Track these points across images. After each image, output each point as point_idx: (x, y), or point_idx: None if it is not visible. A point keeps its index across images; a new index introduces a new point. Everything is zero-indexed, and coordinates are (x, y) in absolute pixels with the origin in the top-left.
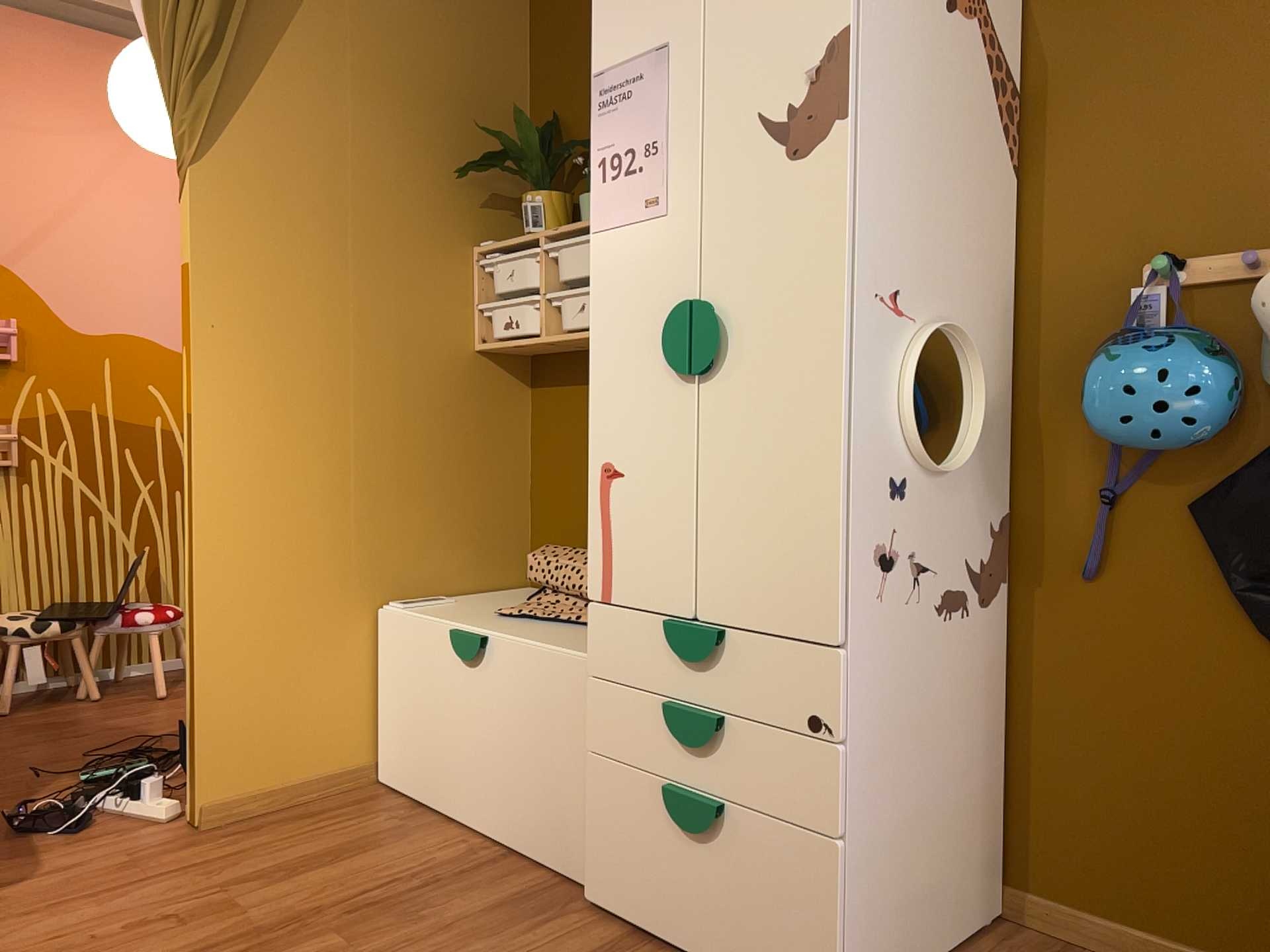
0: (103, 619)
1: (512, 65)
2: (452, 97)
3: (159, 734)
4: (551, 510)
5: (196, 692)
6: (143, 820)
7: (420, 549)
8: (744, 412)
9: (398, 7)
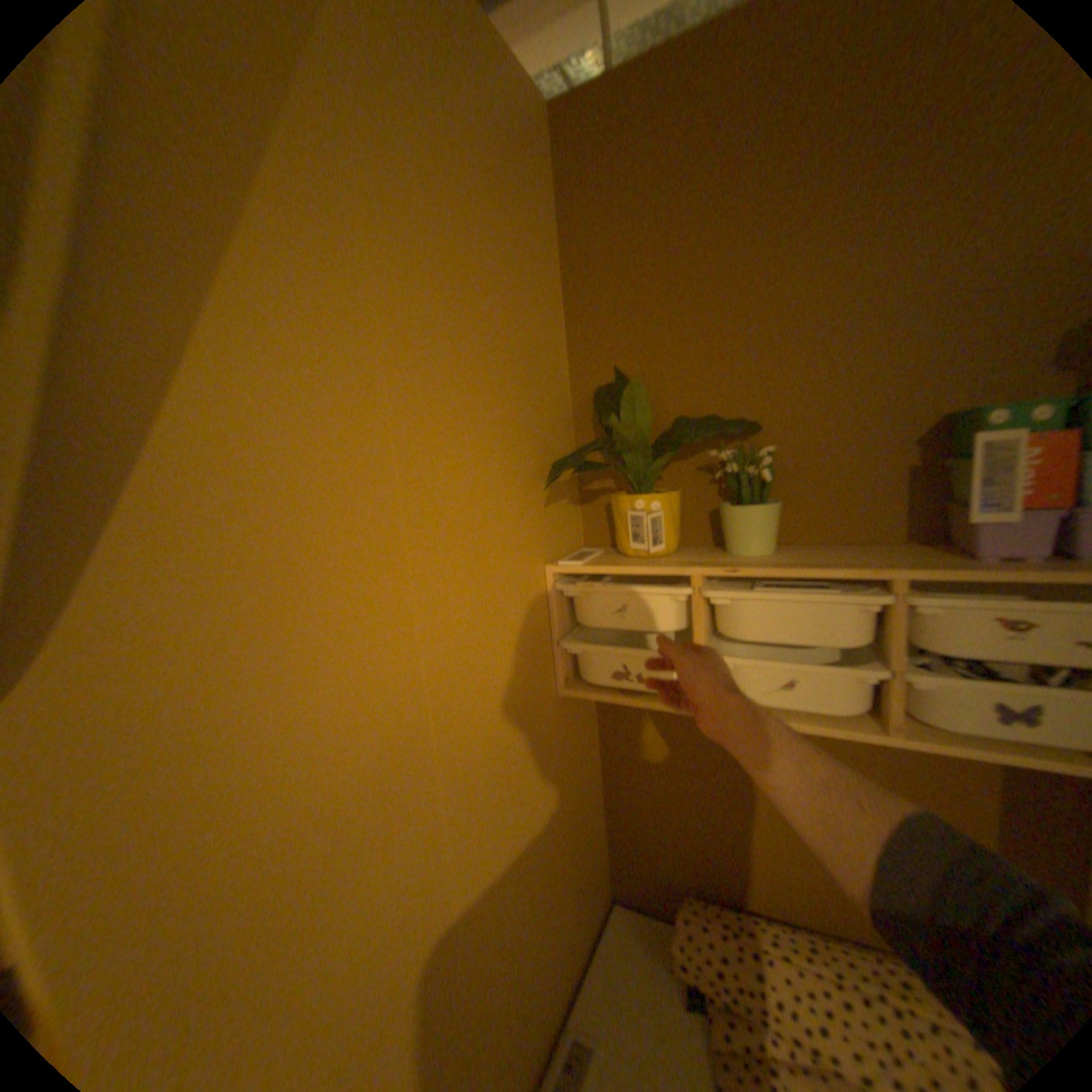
0: None
1: (549, 299)
2: (504, 353)
3: None
4: (643, 831)
5: None
6: None
7: (543, 988)
8: None
9: (427, 192)
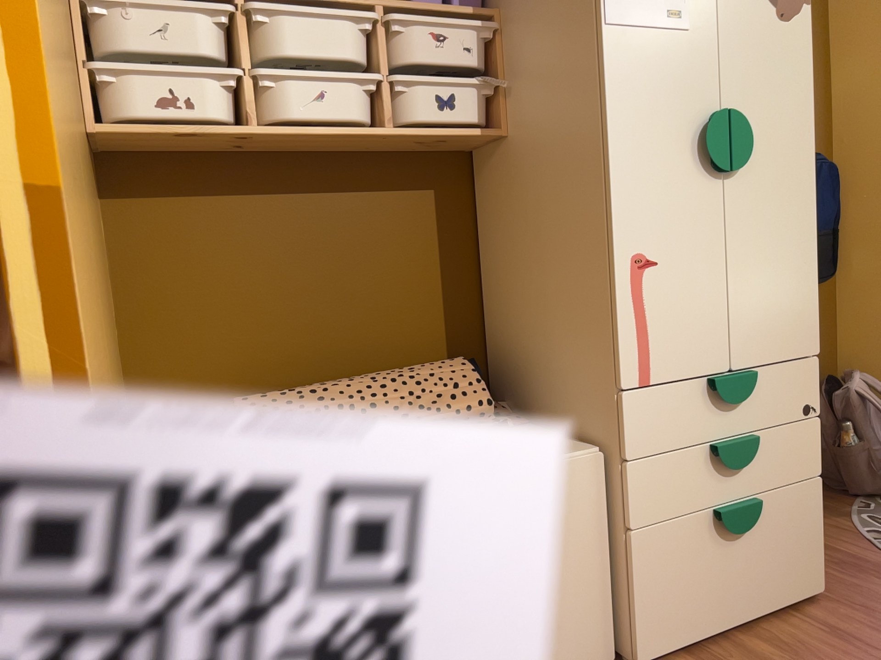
0: None
1: None
2: None
3: None
4: (175, 361)
5: None
6: None
7: None
8: (758, 203)
9: None
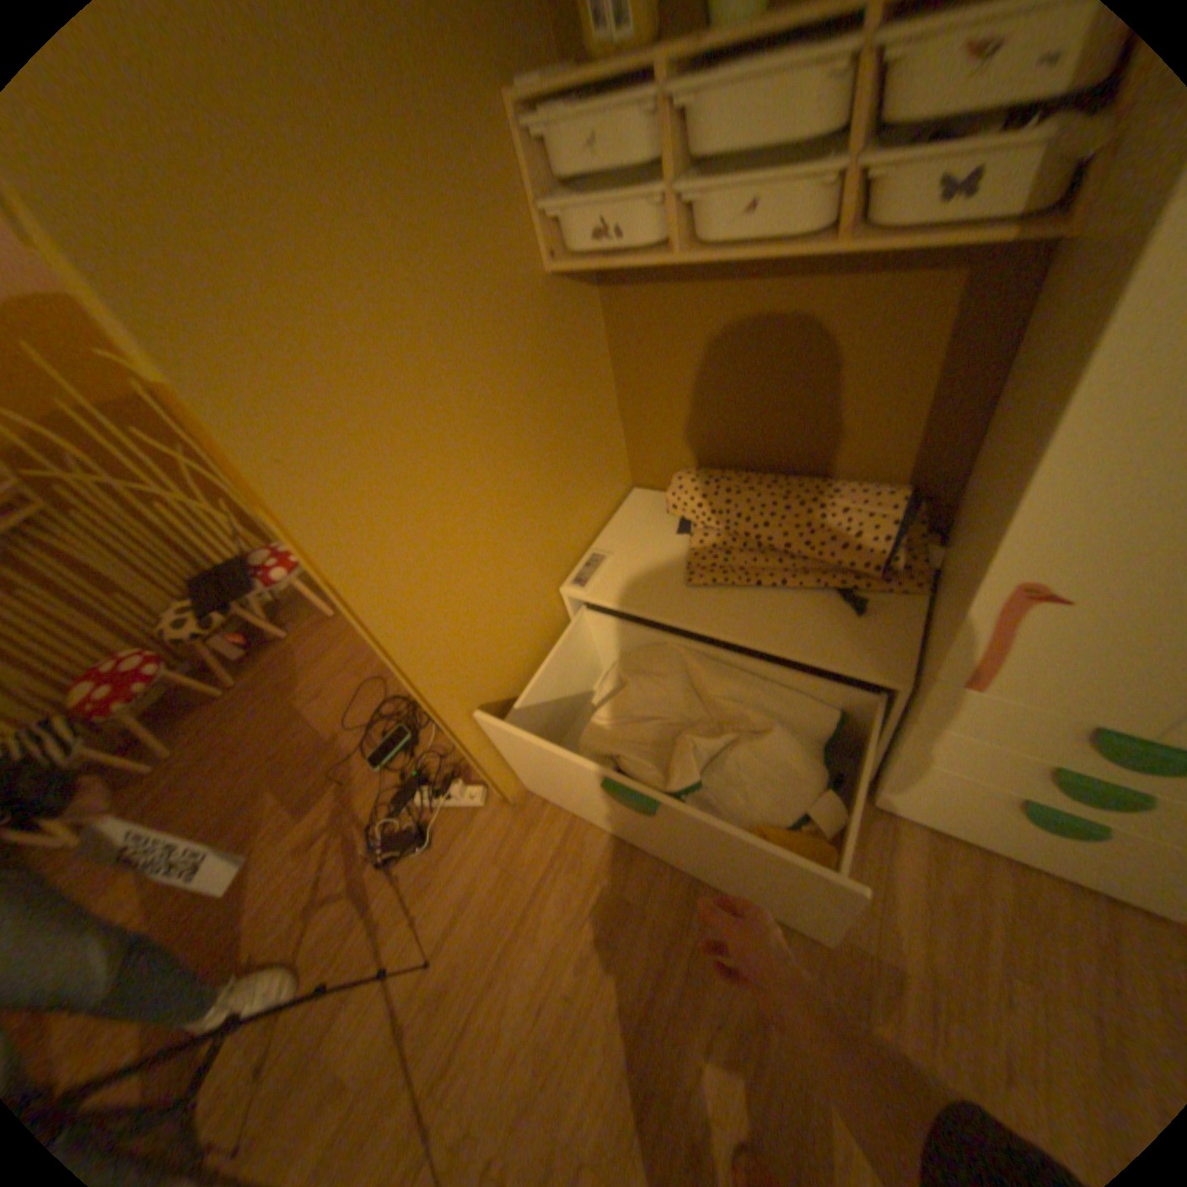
0: (246, 590)
1: None
2: None
3: (375, 674)
4: (652, 423)
5: (474, 753)
6: (464, 805)
7: (565, 523)
8: None
9: None
